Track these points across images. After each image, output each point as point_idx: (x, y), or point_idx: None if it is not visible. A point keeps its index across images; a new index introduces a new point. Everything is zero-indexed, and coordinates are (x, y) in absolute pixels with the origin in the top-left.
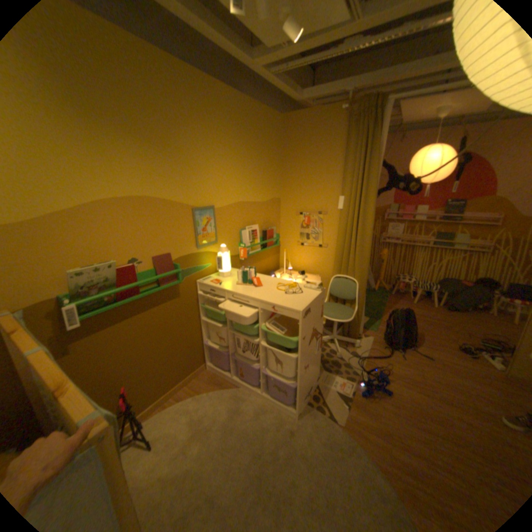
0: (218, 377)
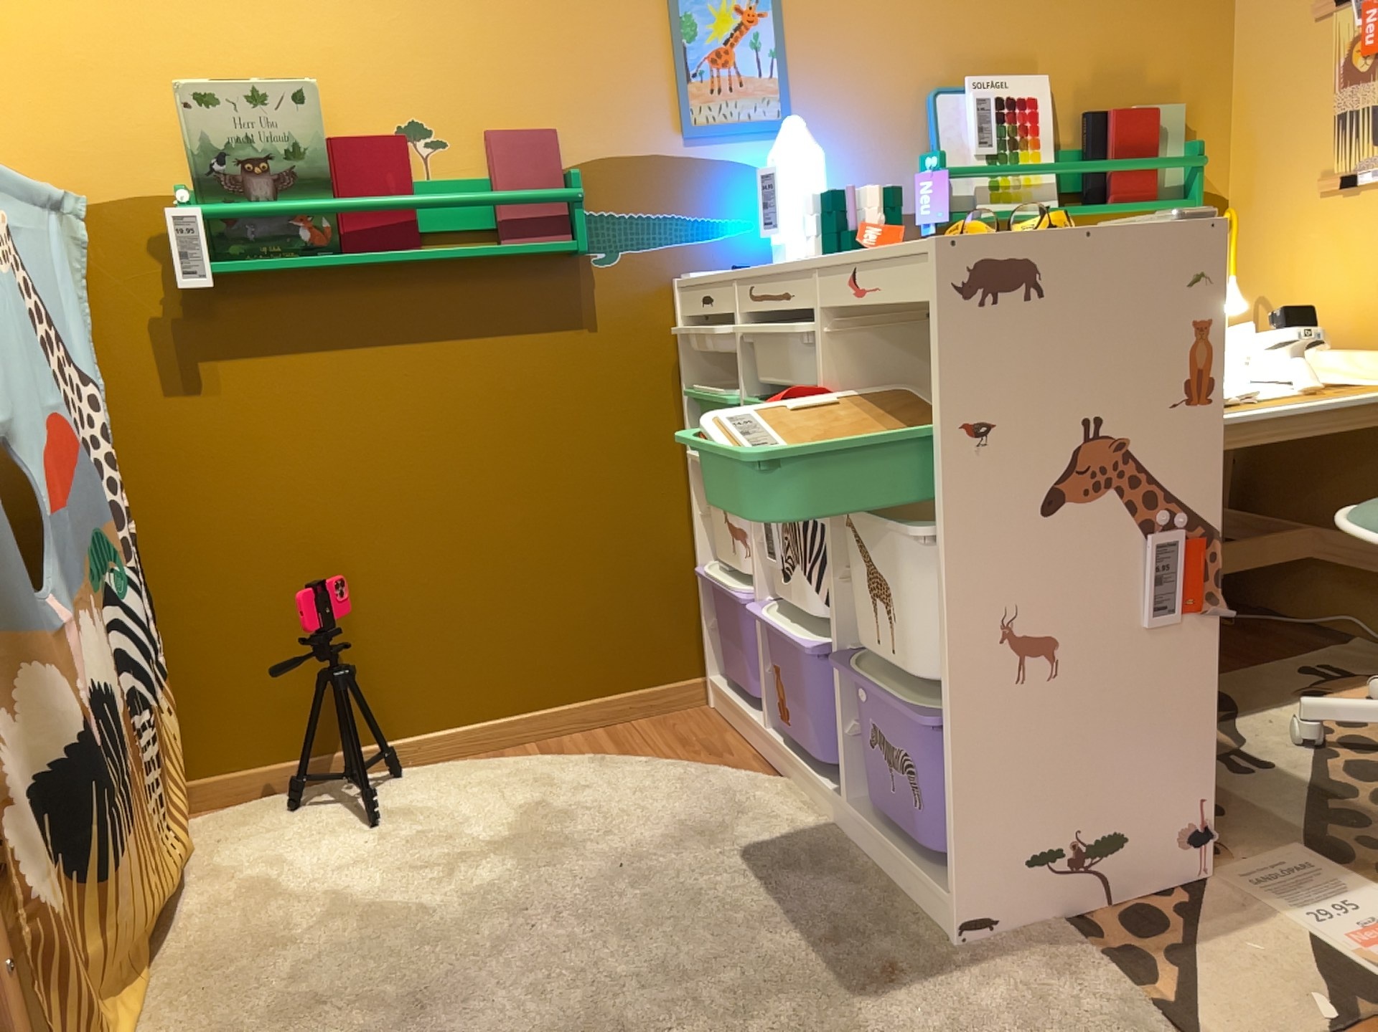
0: (732, 732)
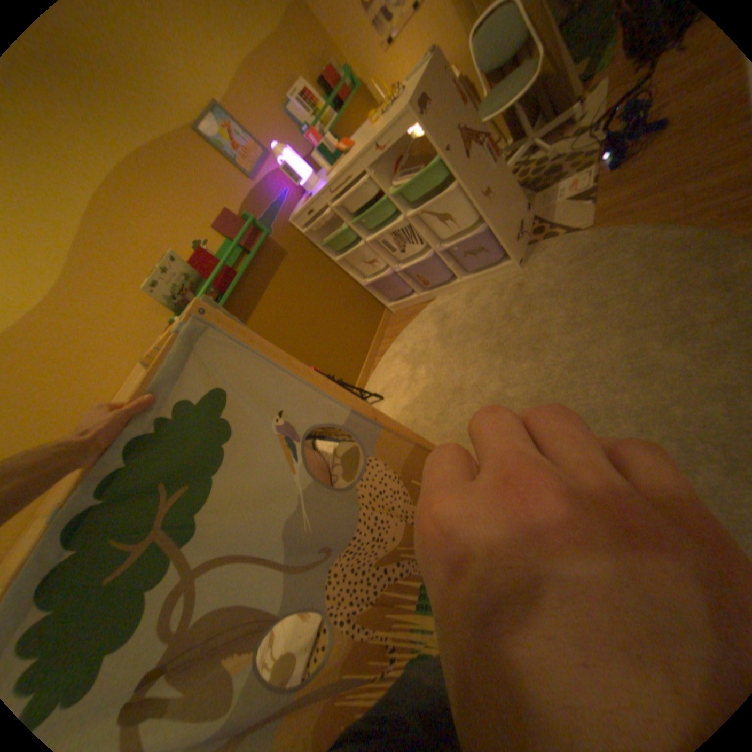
0: (409, 307)
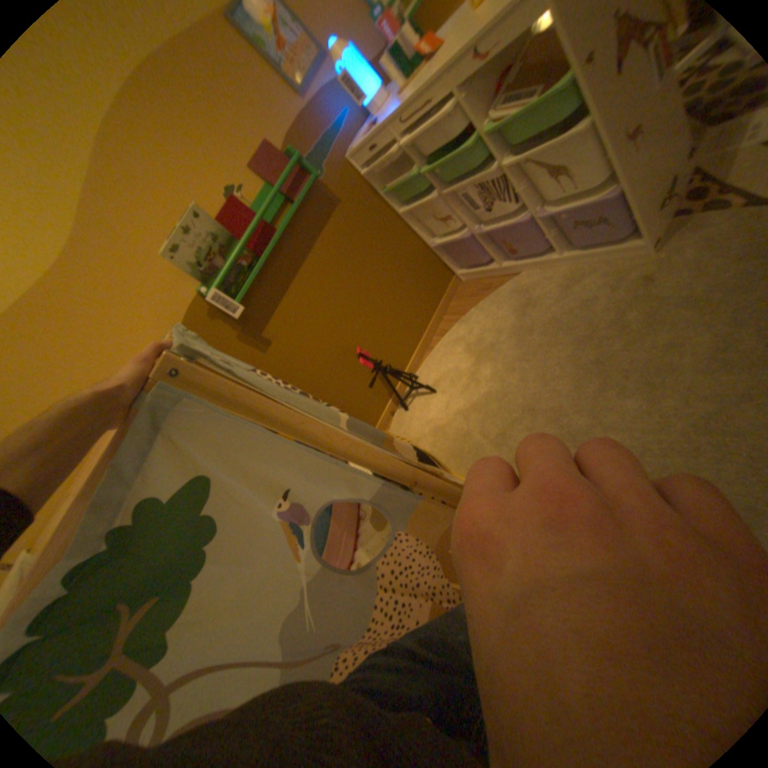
0: (483, 279)
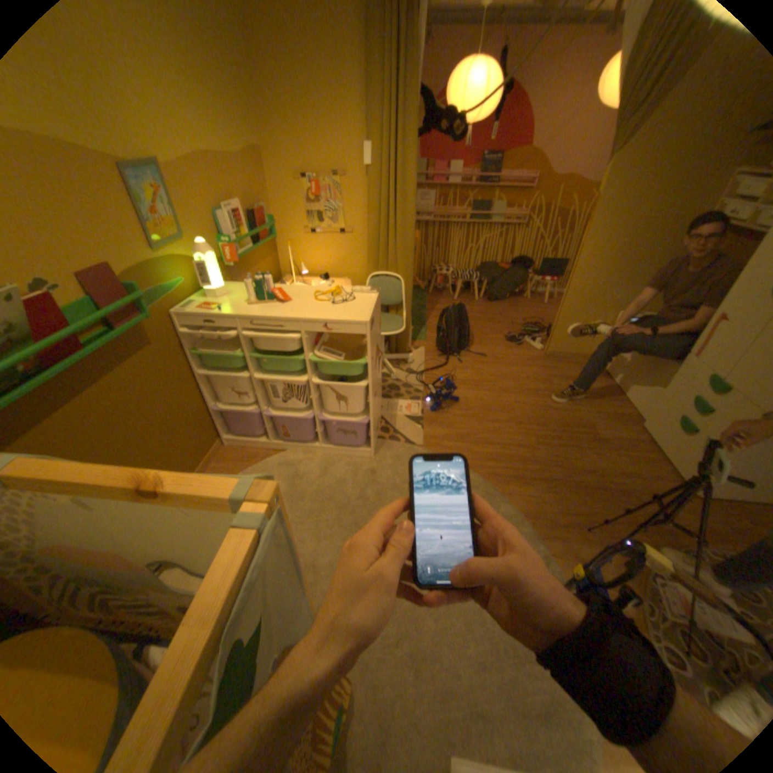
0: (248, 449)
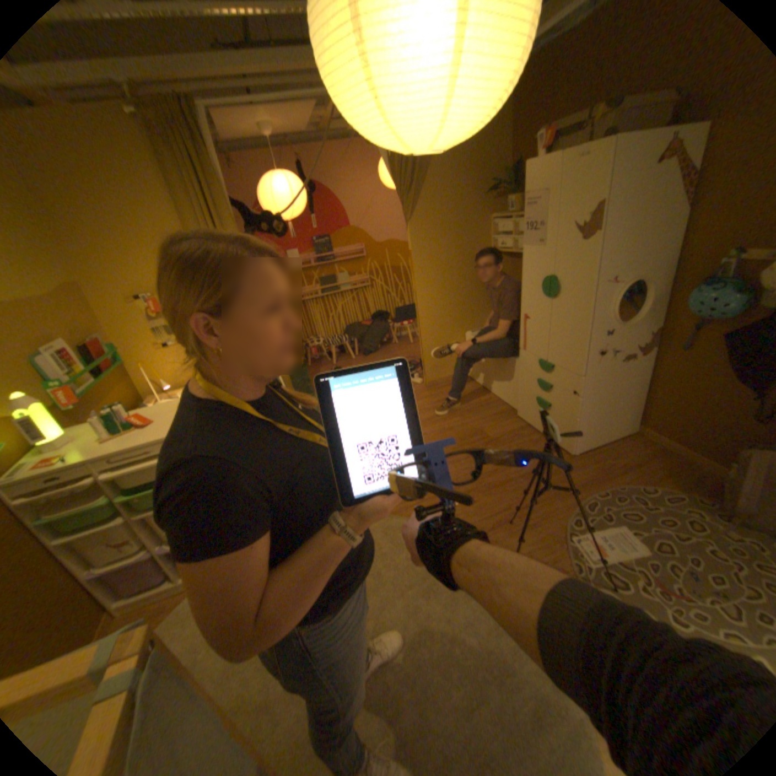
0: (148, 606)
